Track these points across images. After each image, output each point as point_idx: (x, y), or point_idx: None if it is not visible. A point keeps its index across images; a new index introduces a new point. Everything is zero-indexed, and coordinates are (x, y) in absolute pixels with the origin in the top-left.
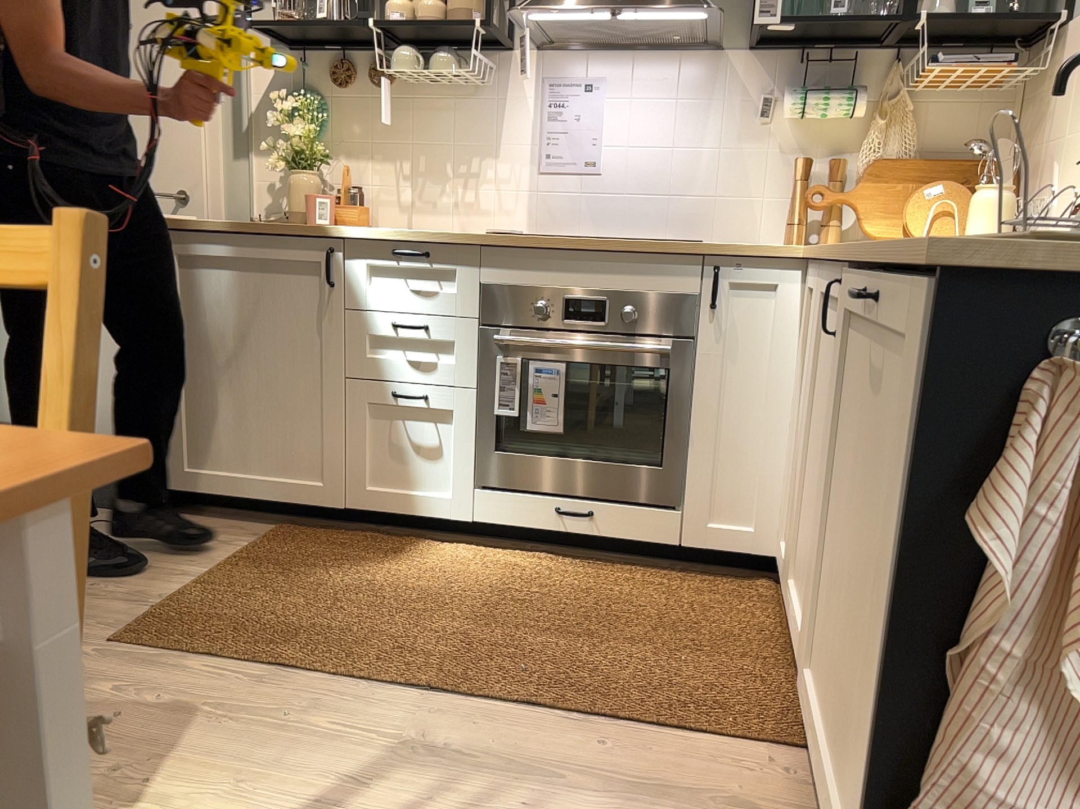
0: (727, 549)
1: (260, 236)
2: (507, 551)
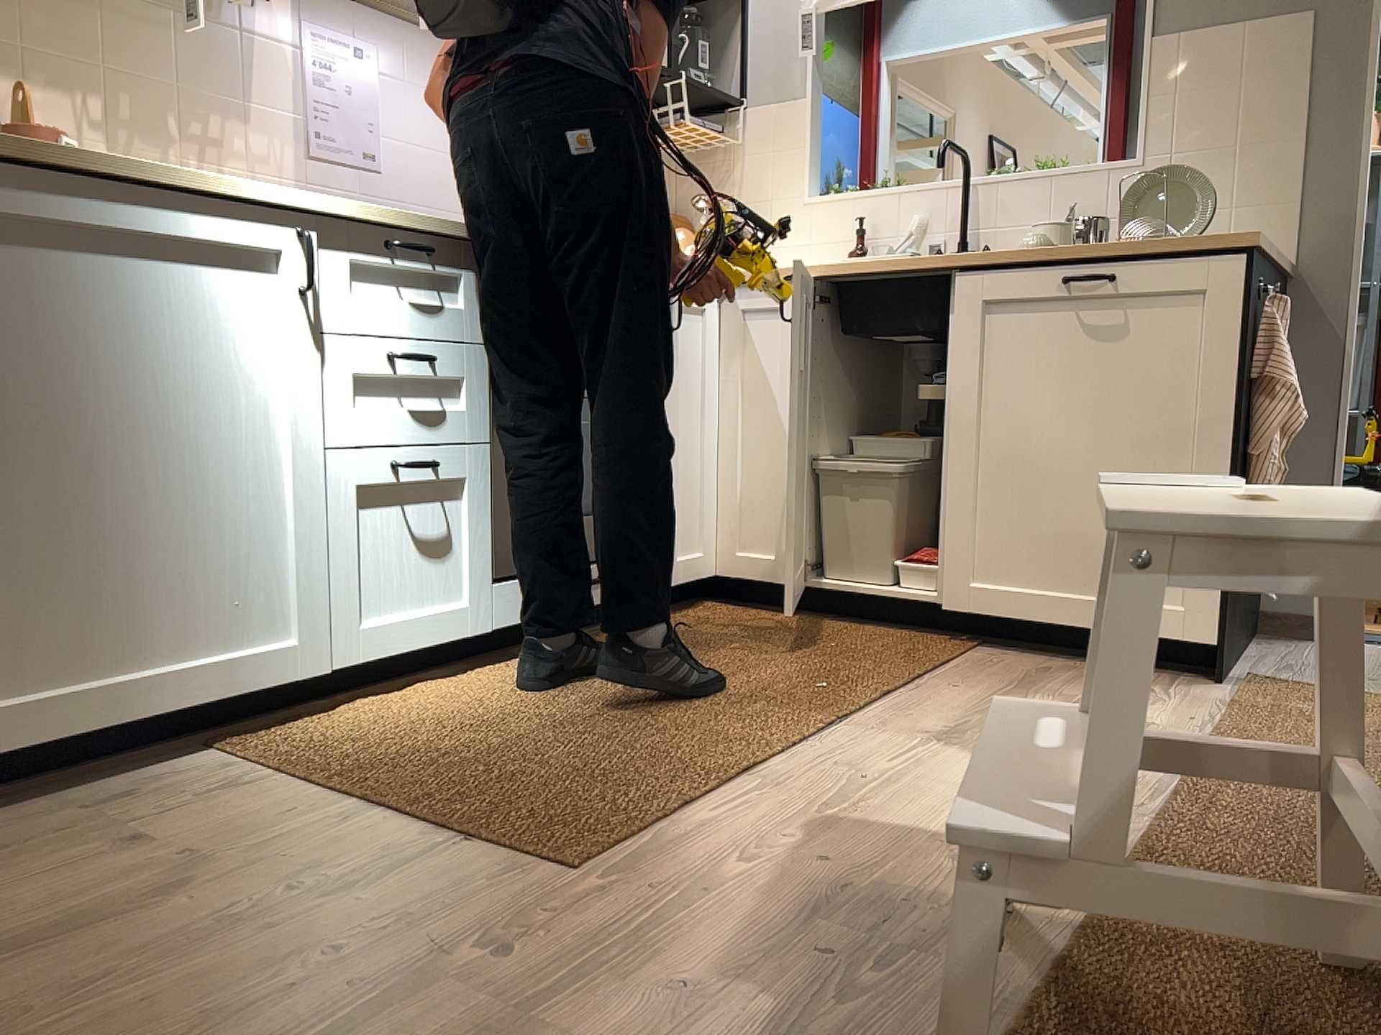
0: (689, 577)
1: (169, 194)
2: (509, 660)
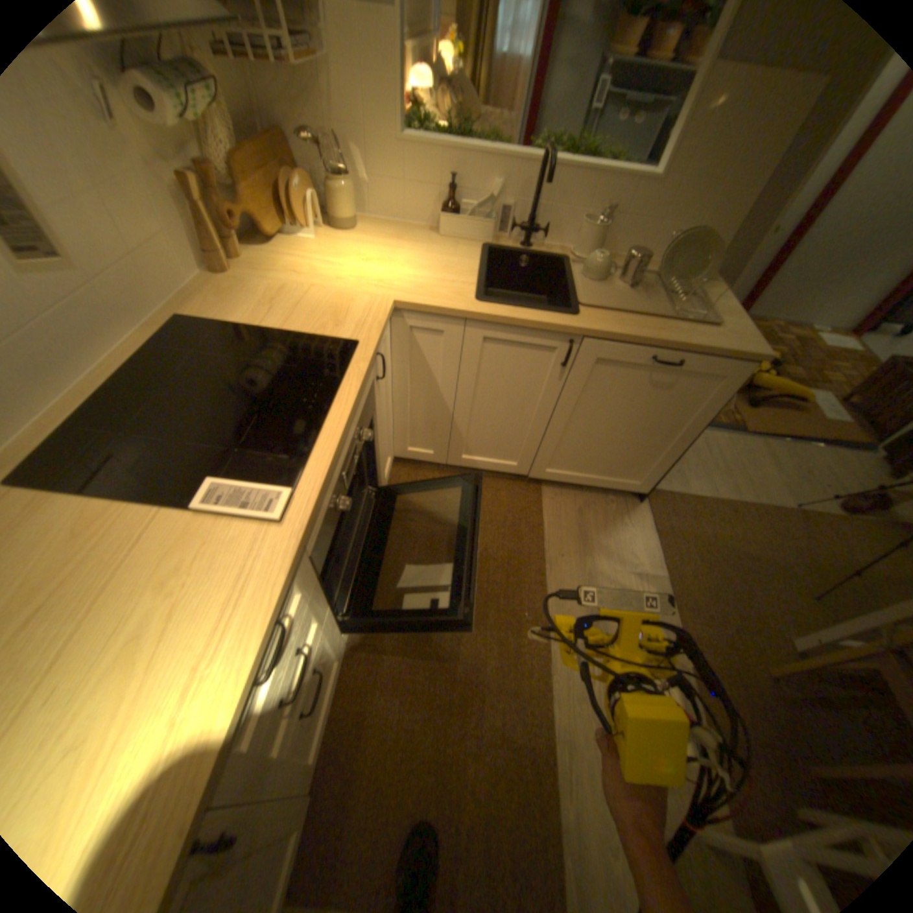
0: (387, 477)
1: None
2: None
